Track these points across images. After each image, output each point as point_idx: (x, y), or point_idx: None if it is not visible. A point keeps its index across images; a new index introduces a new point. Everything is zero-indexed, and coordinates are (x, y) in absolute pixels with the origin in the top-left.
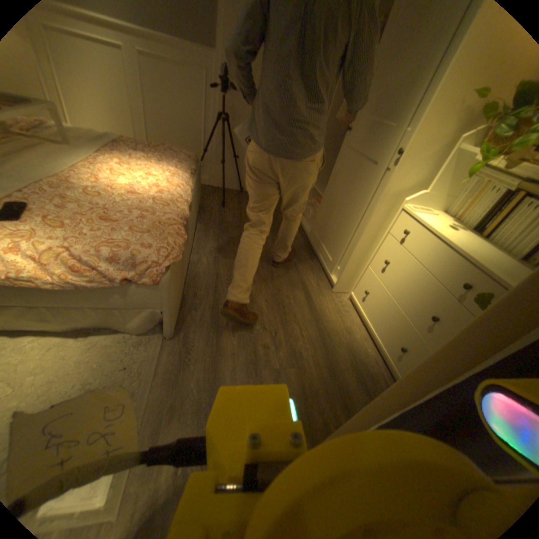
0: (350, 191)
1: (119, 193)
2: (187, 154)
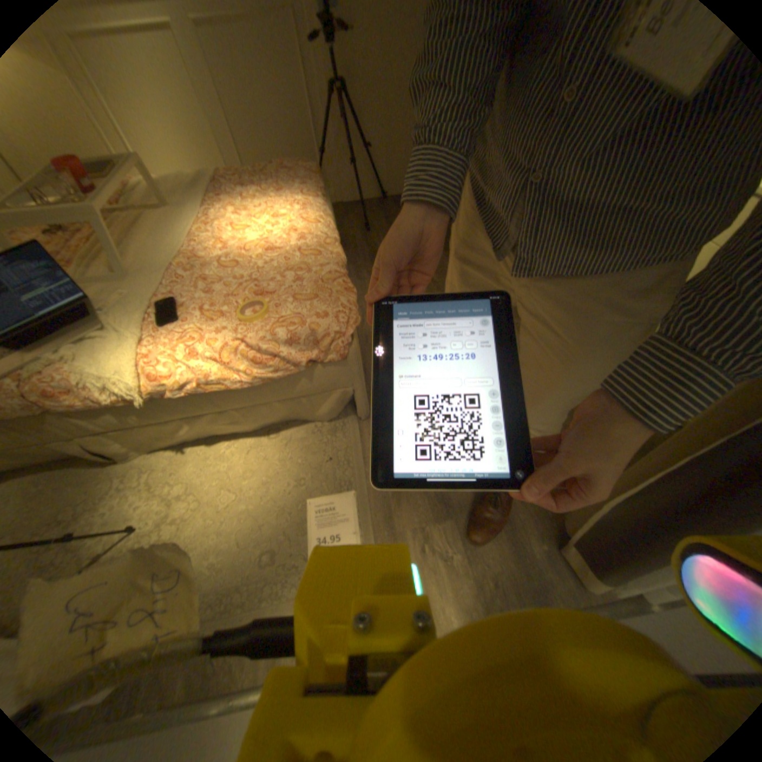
0: None
1: (259, 254)
2: (308, 168)
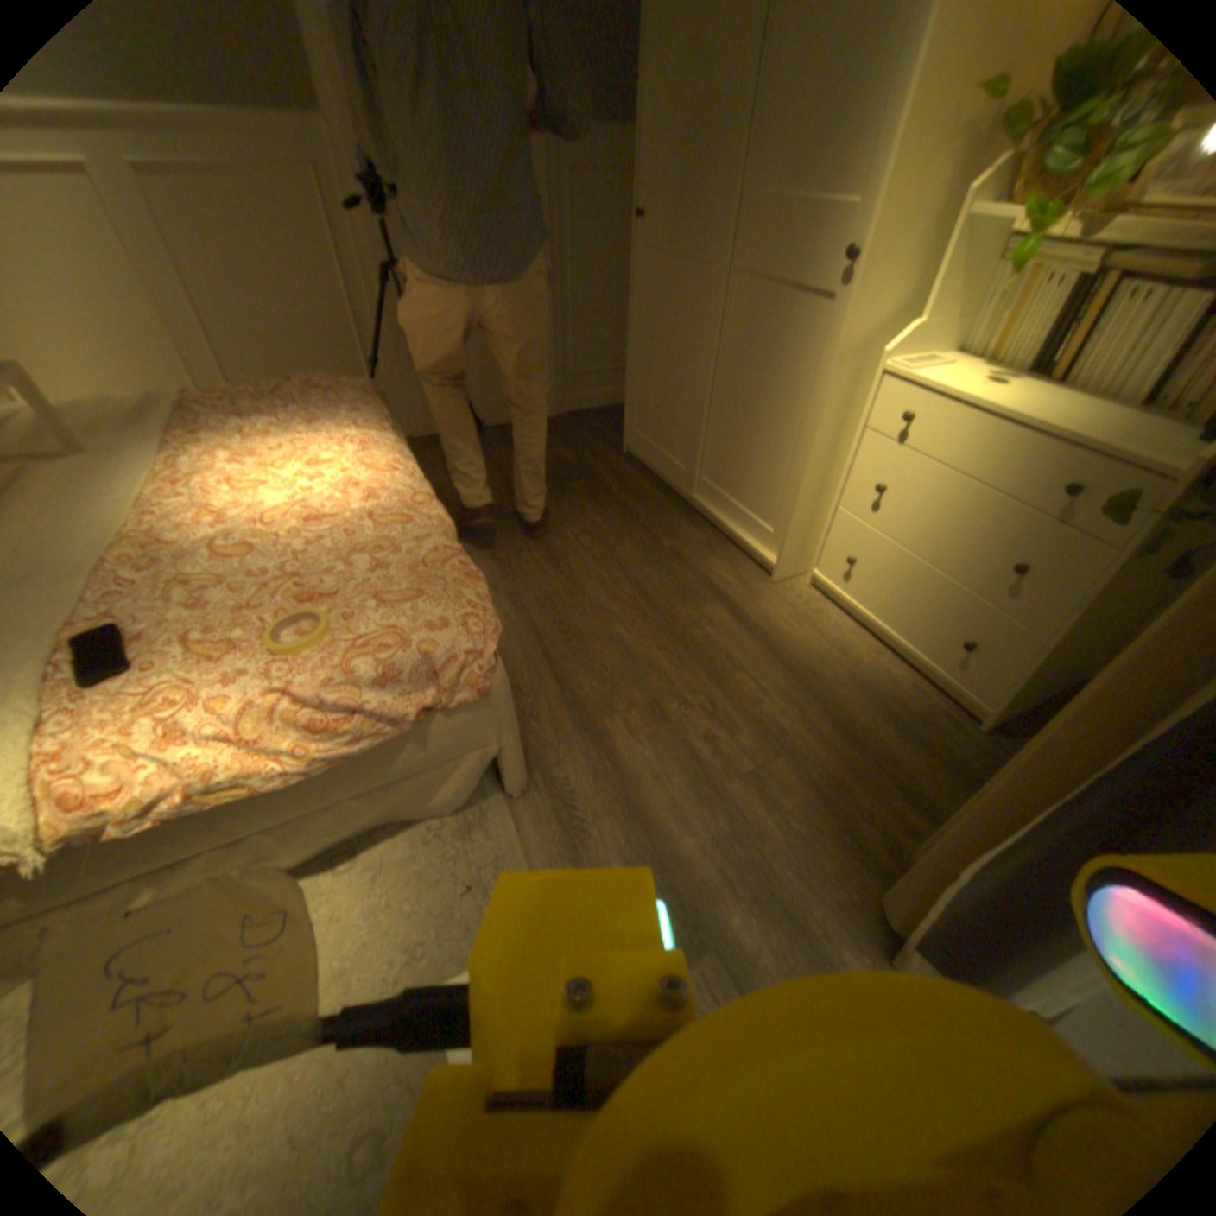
0: (749, 362)
1: (294, 530)
2: (359, 388)
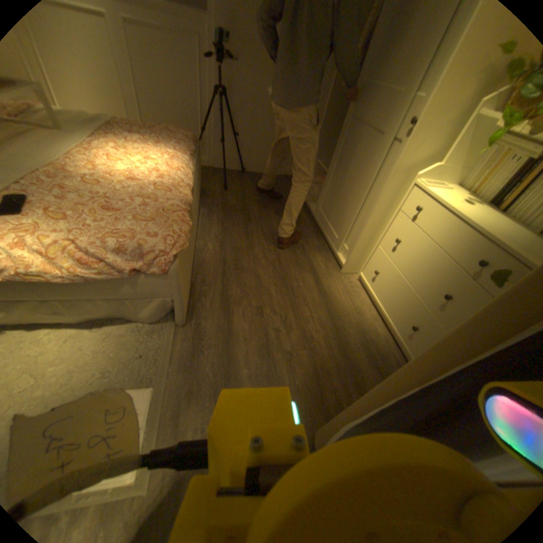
0: (359, 167)
1: (118, 180)
2: (185, 134)
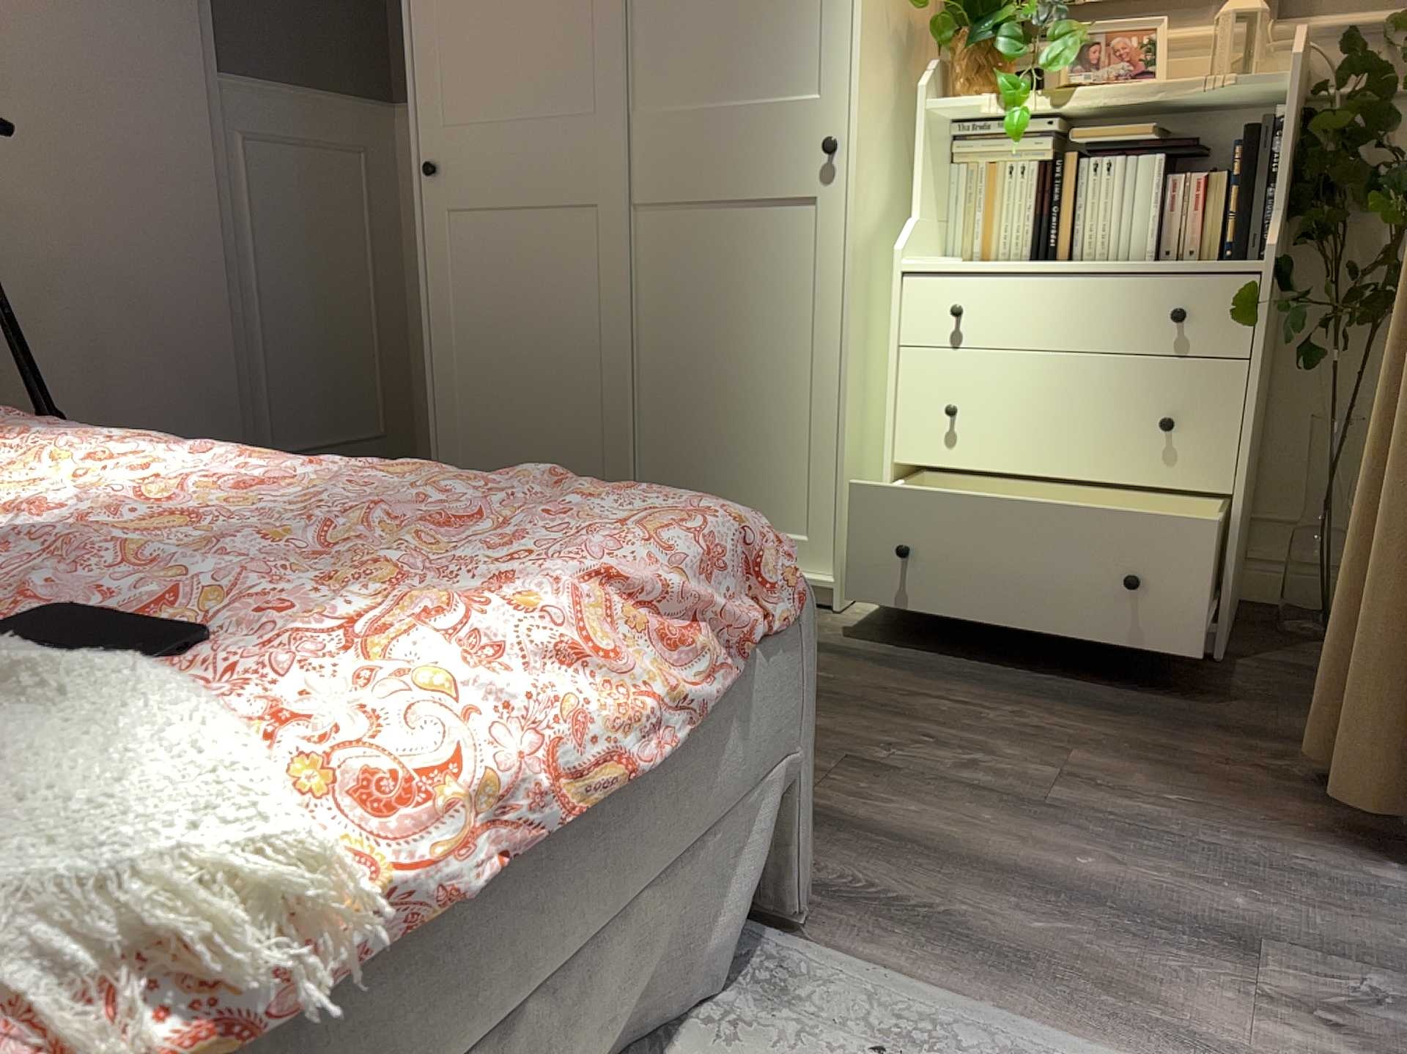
0: (692, 317)
1: (231, 502)
2: None
